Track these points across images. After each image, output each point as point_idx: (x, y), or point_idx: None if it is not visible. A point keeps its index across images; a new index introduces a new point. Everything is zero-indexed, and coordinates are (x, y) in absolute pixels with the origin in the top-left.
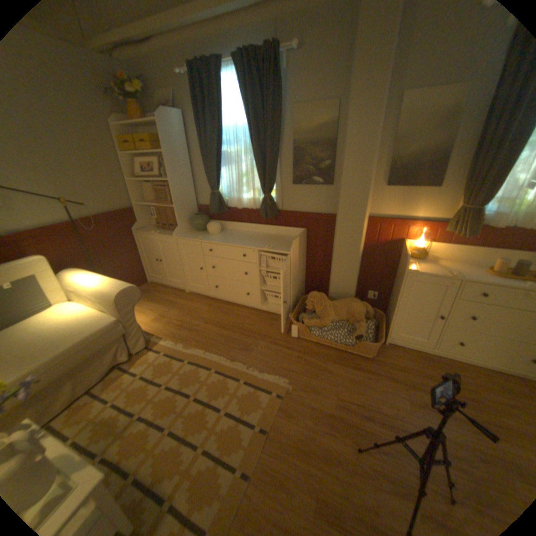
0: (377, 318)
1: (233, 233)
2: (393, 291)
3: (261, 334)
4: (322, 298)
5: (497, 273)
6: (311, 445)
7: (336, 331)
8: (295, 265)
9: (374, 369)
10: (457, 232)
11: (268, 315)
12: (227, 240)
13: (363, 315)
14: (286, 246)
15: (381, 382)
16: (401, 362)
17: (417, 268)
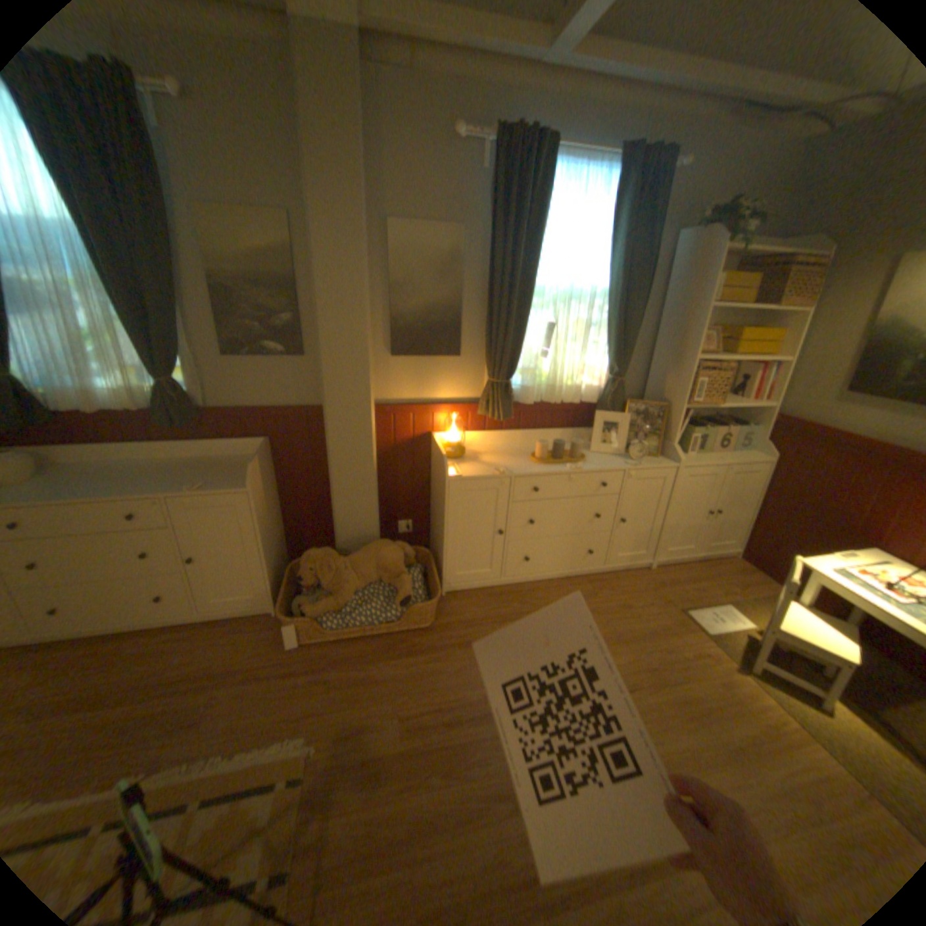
0: (420, 559)
1: (81, 472)
2: (432, 513)
3: (214, 675)
4: (329, 555)
5: (538, 460)
6: (379, 830)
7: (367, 604)
8: (261, 511)
9: (437, 641)
10: (489, 415)
11: (220, 627)
12: (68, 489)
13: (402, 562)
14: (234, 477)
15: (452, 656)
16: (467, 613)
17: (458, 472)
